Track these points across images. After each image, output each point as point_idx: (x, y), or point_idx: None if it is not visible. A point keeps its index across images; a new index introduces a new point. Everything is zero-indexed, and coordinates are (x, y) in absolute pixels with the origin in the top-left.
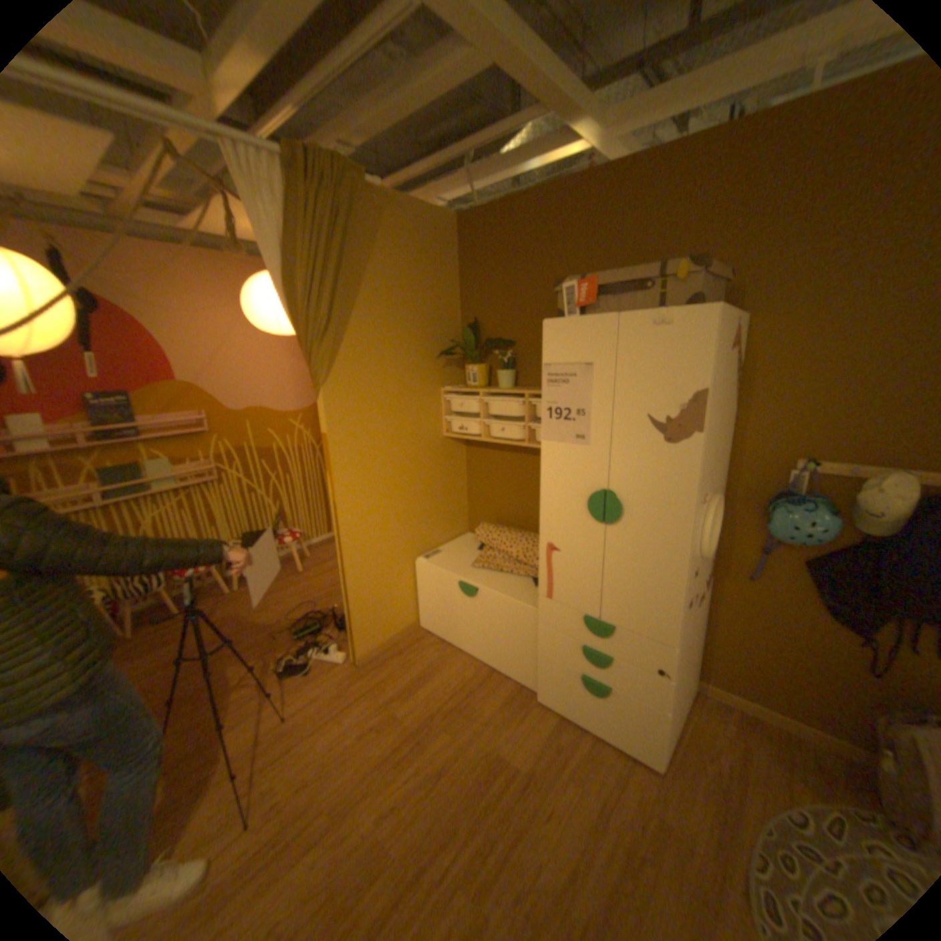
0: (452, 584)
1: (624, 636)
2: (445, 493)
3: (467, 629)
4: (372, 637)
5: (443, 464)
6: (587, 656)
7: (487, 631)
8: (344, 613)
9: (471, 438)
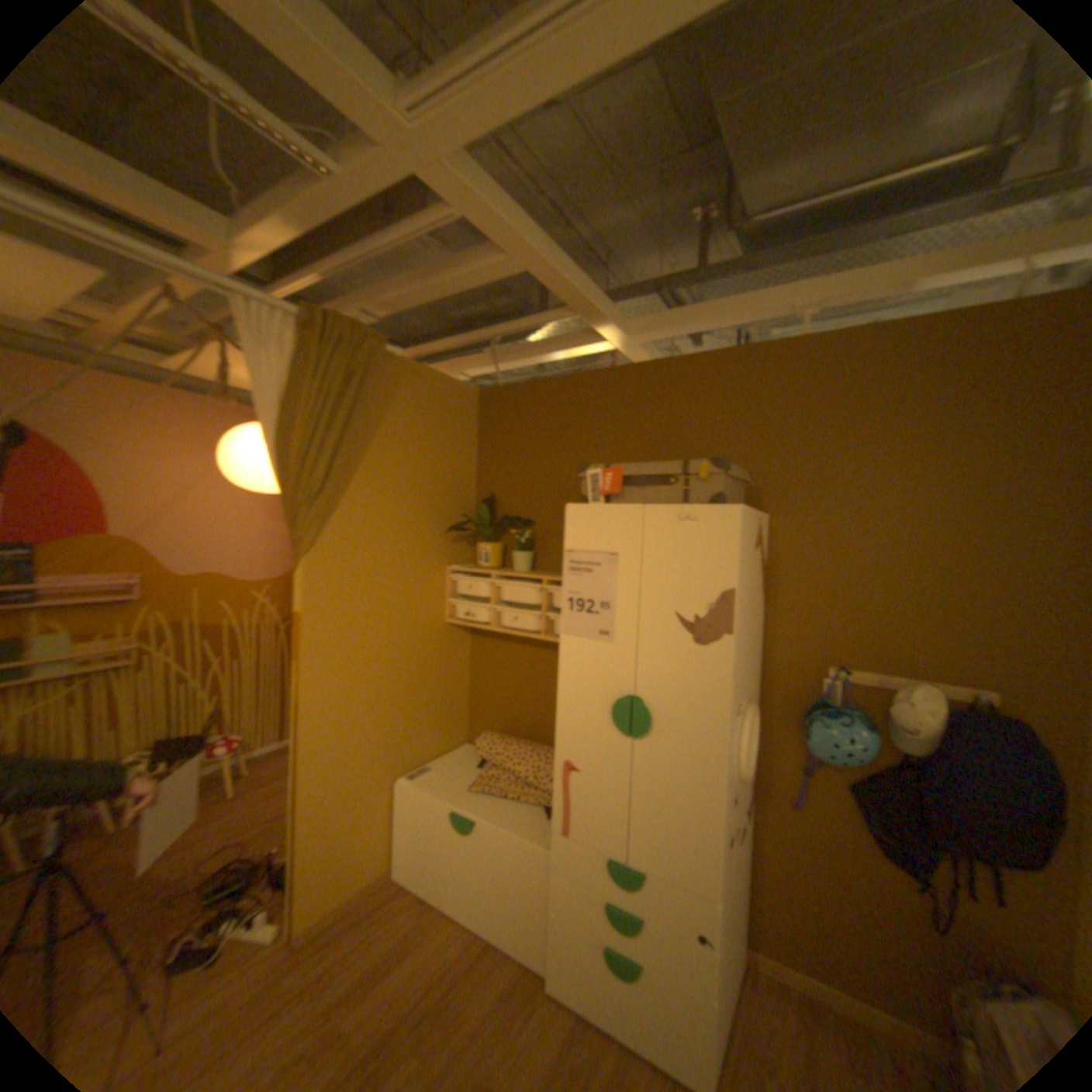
0: (441, 818)
1: (656, 888)
2: (441, 693)
3: (456, 883)
4: (321, 899)
5: (442, 656)
6: (611, 919)
7: (482, 886)
8: (286, 863)
9: (478, 627)
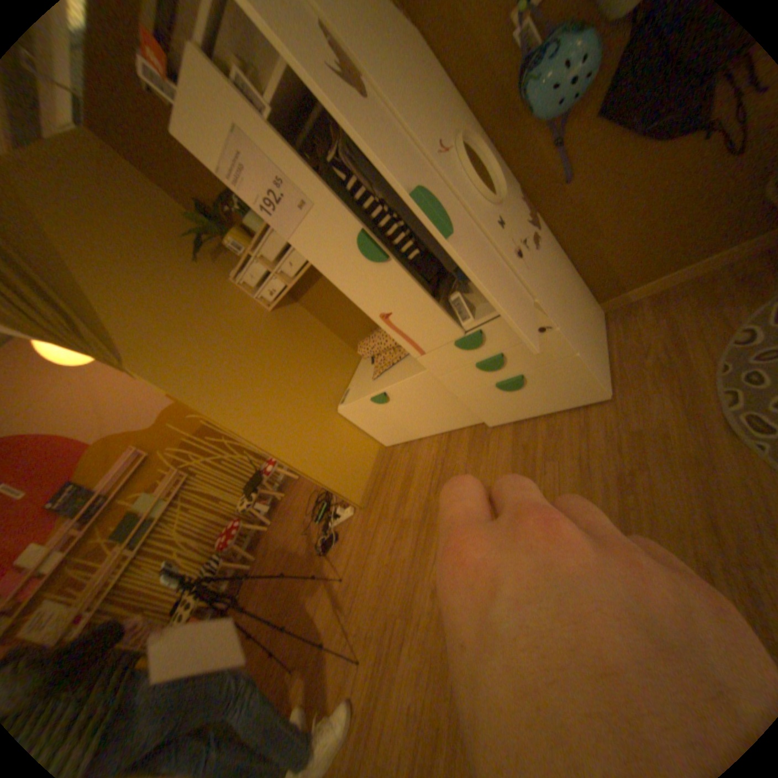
0: (371, 403)
1: (493, 328)
2: (315, 347)
3: (409, 421)
4: (356, 481)
5: (292, 329)
6: (484, 367)
7: (420, 412)
8: (321, 484)
9: (284, 292)
